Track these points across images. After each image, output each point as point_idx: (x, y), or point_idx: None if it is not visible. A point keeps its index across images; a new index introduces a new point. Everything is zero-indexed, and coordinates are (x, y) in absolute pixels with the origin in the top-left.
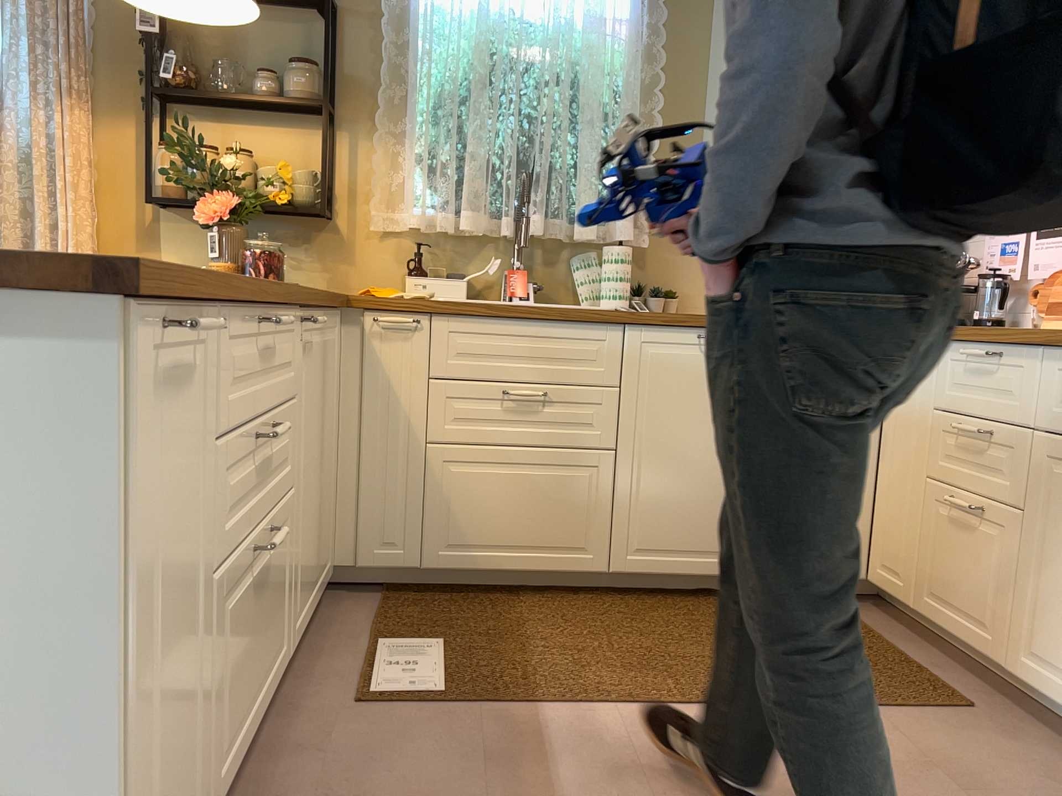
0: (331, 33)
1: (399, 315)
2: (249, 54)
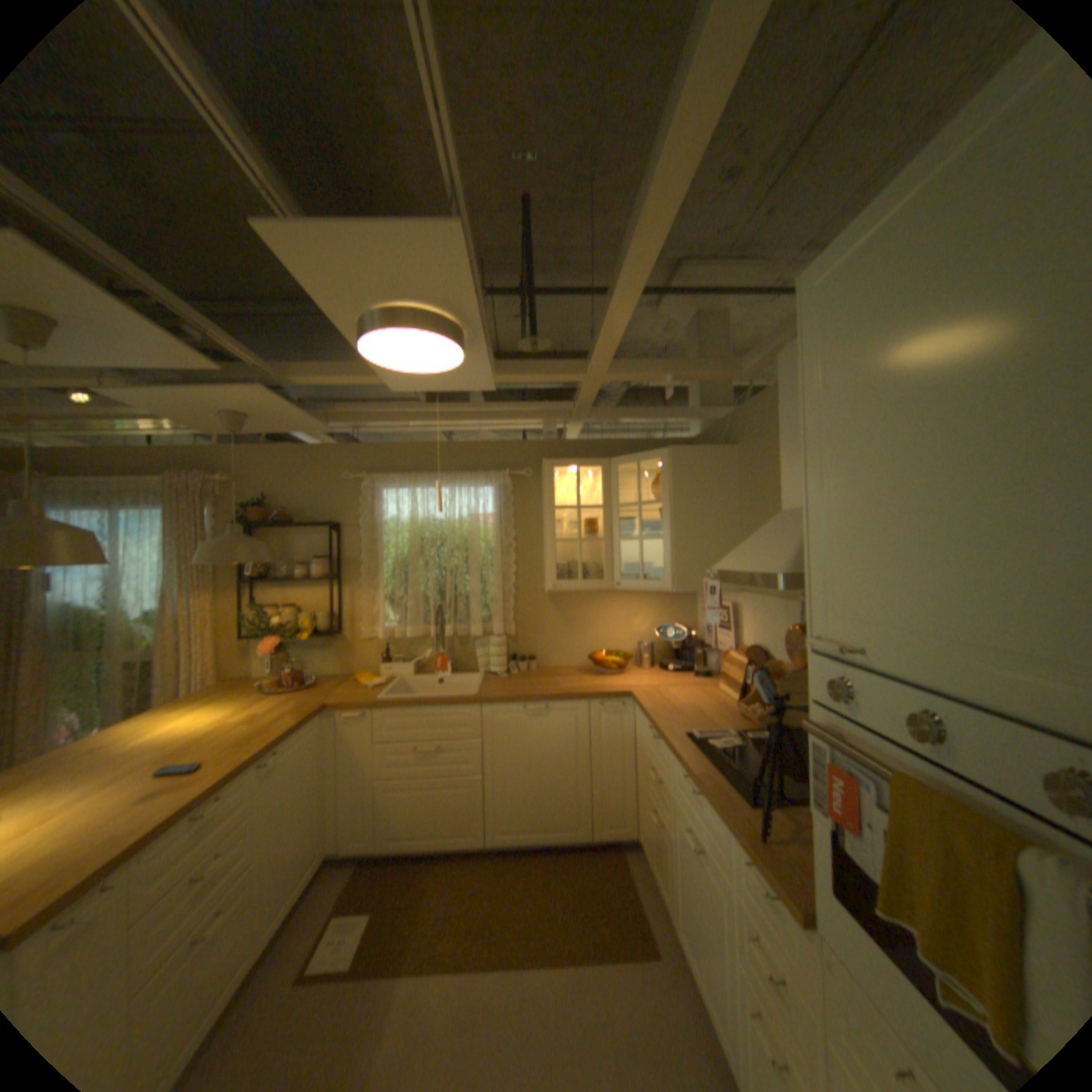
0: (331, 542)
1: (354, 711)
2: (294, 551)
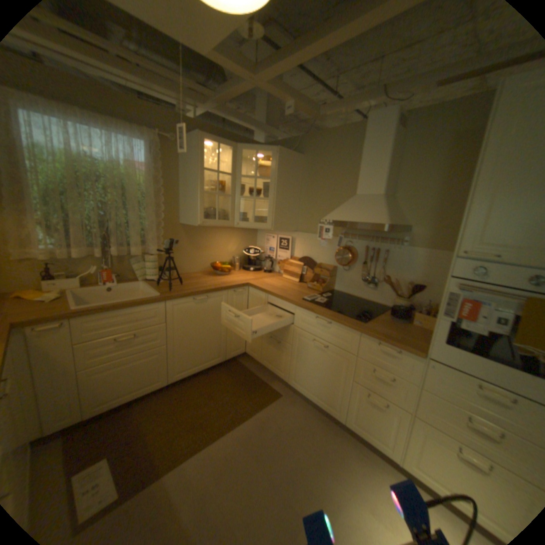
0: None
1: (49, 325)
2: None
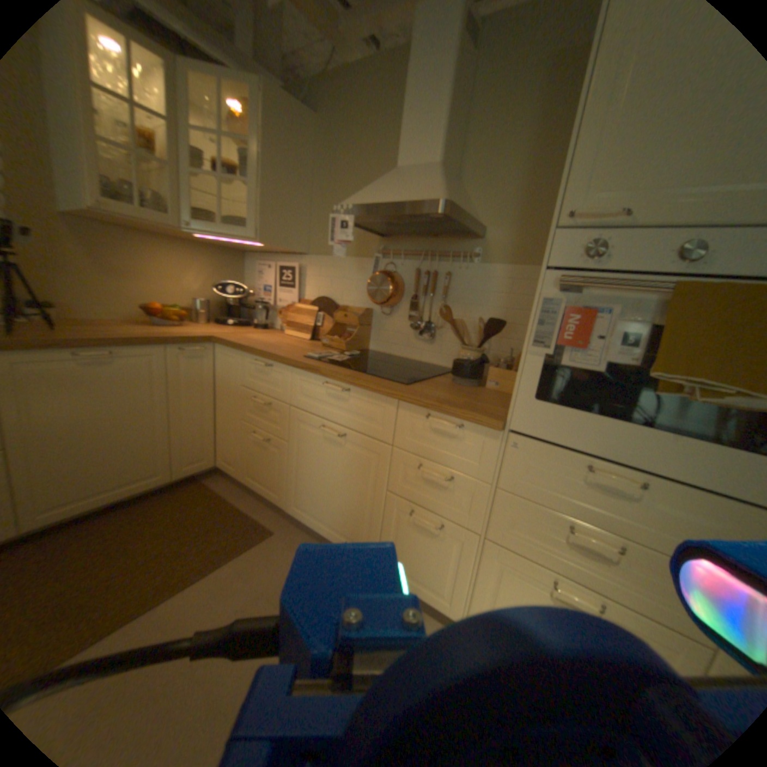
0: None
1: None
2: None
